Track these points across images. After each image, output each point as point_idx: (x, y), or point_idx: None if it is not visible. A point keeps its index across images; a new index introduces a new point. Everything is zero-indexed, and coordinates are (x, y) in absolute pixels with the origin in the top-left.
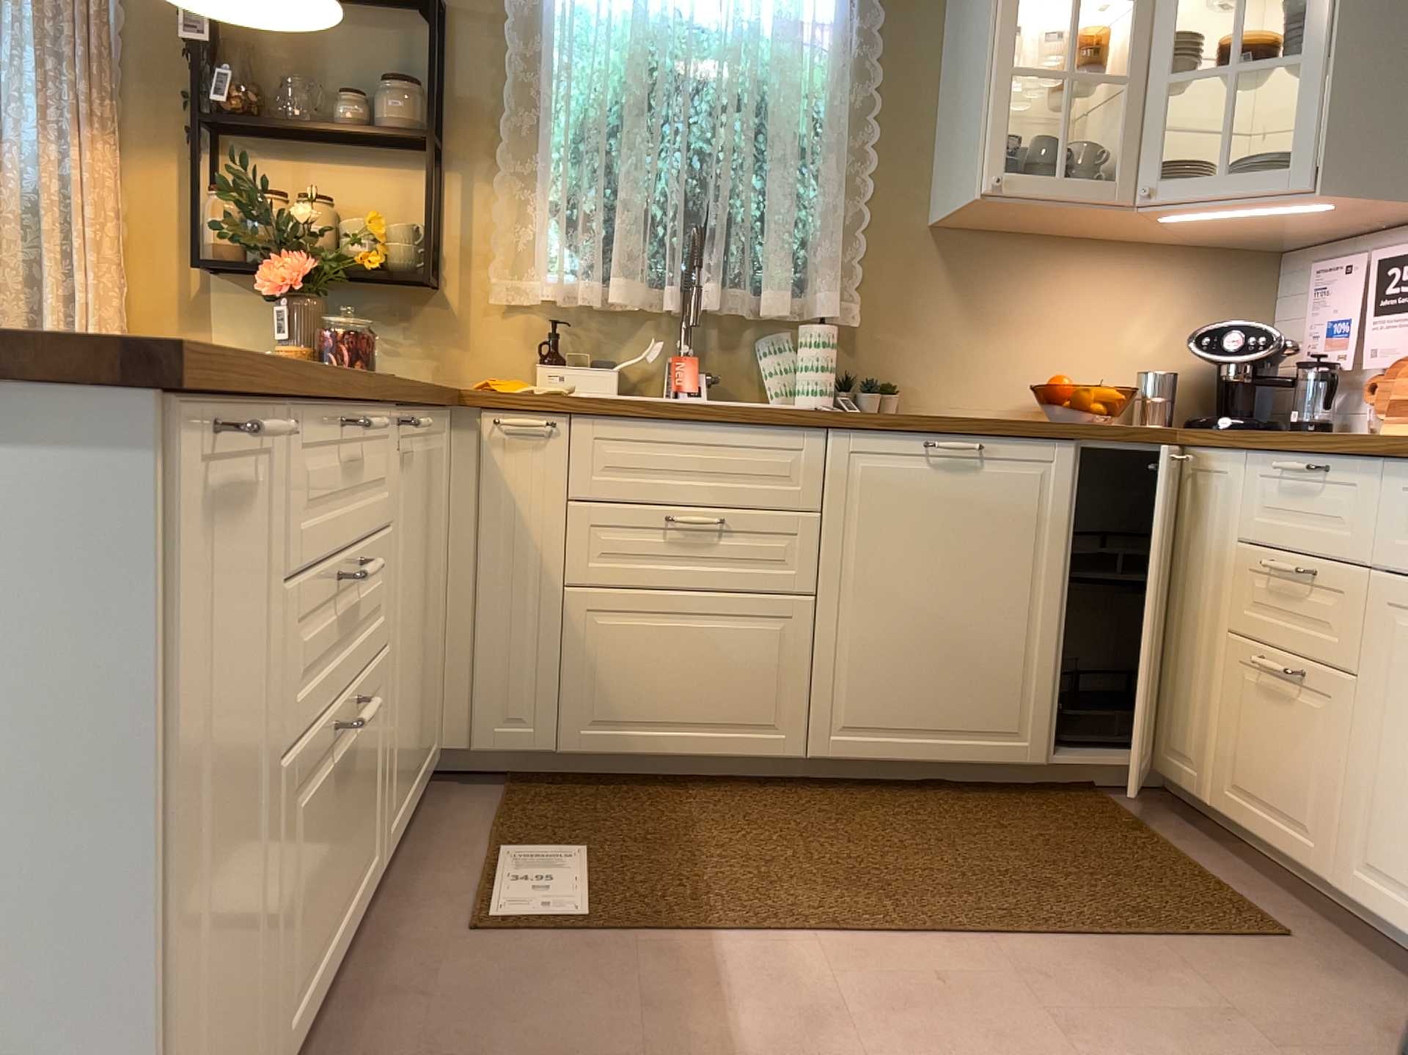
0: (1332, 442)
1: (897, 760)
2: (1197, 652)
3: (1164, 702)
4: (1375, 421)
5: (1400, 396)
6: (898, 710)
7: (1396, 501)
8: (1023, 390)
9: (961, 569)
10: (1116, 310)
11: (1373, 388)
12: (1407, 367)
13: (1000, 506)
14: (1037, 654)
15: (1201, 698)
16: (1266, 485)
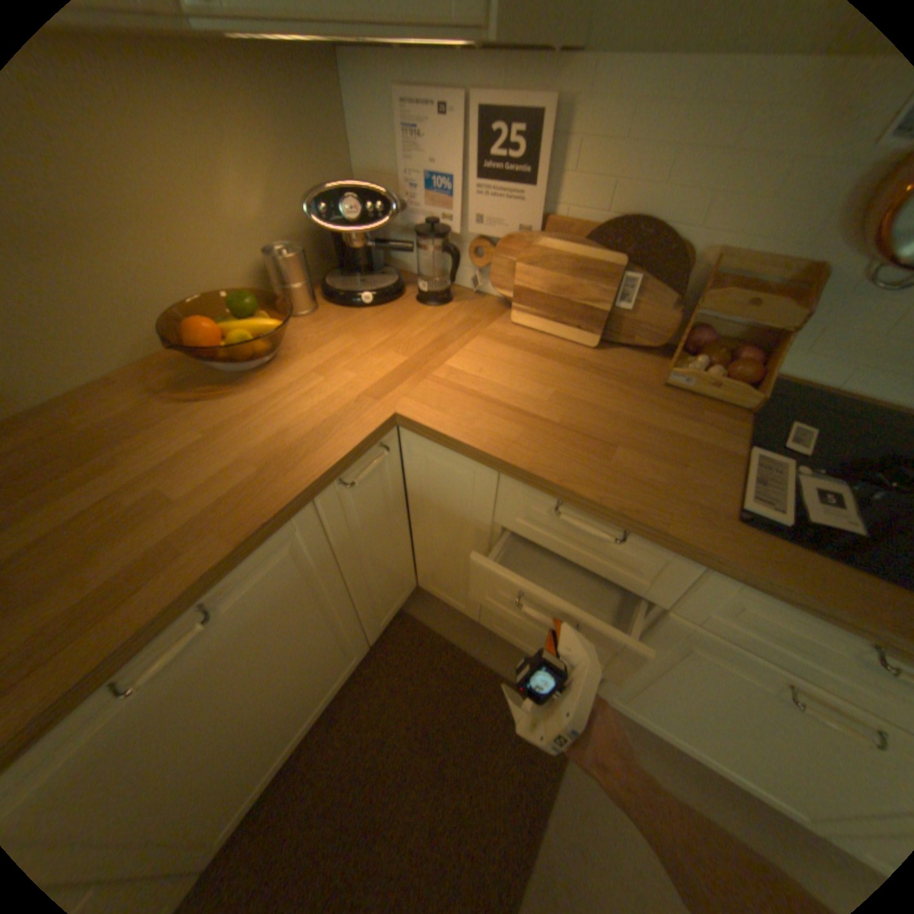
0: (653, 531)
1: (276, 774)
2: (453, 559)
3: (422, 566)
4: (476, 277)
5: (524, 283)
6: (259, 772)
7: (725, 593)
8: (141, 317)
9: (253, 681)
10: (195, 168)
11: (476, 250)
12: (523, 250)
13: (261, 616)
14: (343, 631)
15: (461, 580)
16: (530, 501)
